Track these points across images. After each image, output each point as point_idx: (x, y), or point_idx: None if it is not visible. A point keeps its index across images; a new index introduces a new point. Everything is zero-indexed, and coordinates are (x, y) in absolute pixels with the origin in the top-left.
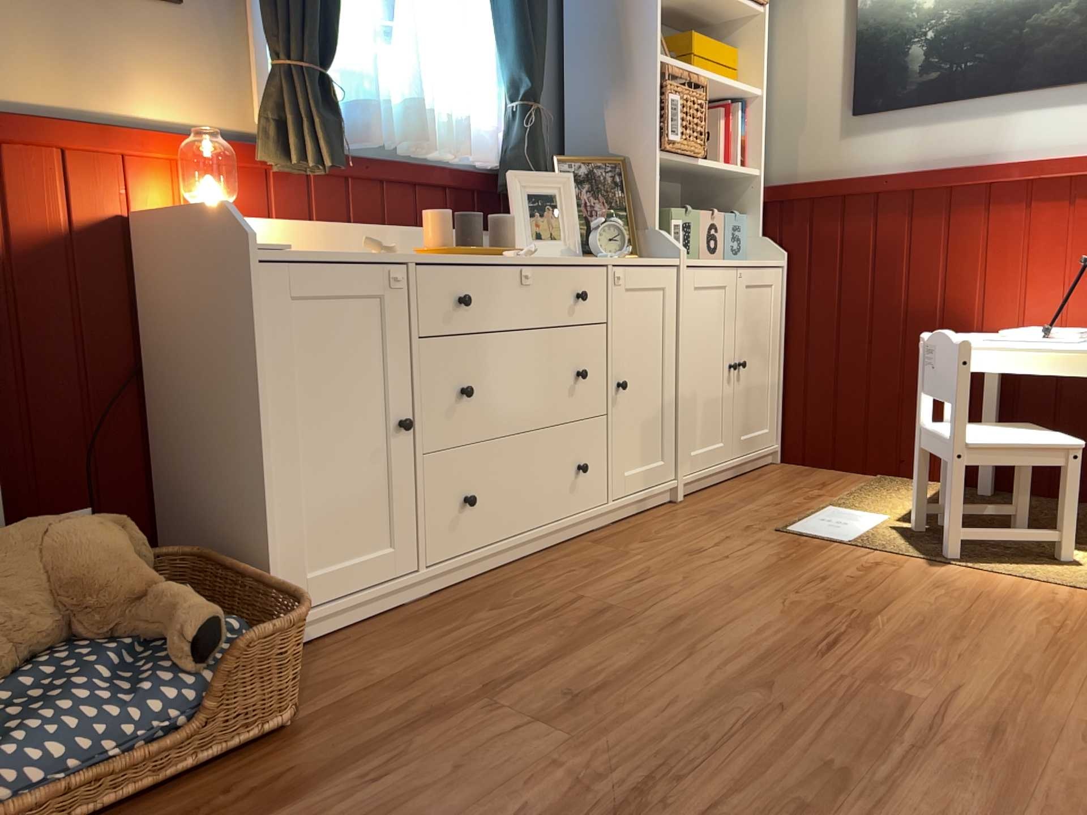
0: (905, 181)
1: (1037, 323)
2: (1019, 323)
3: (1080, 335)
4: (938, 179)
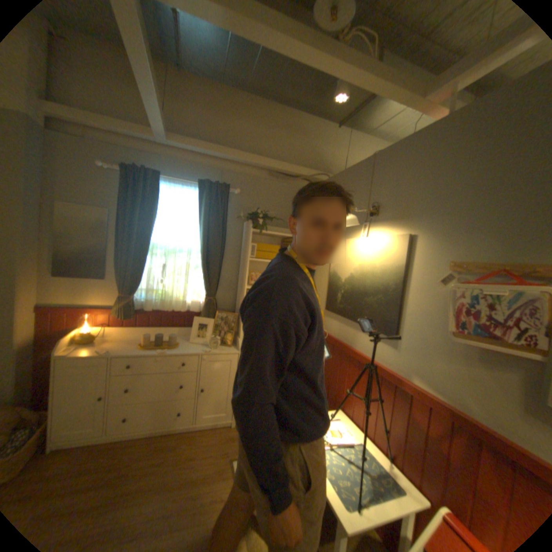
0: (332, 341)
1: (357, 421)
2: (353, 417)
3: (332, 446)
4: (338, 345)
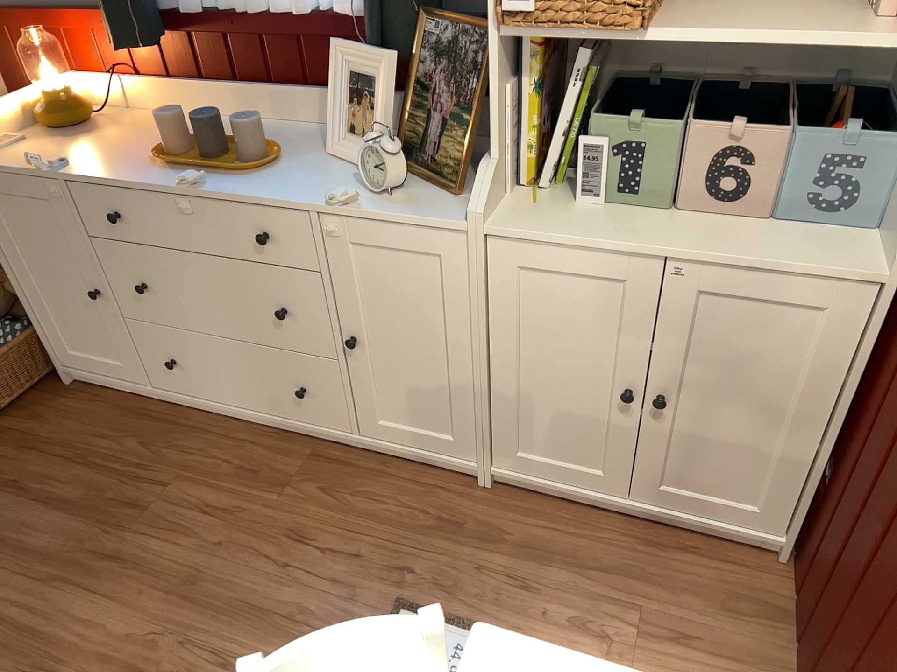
0: None
1: None
2: None
3: None
4: None
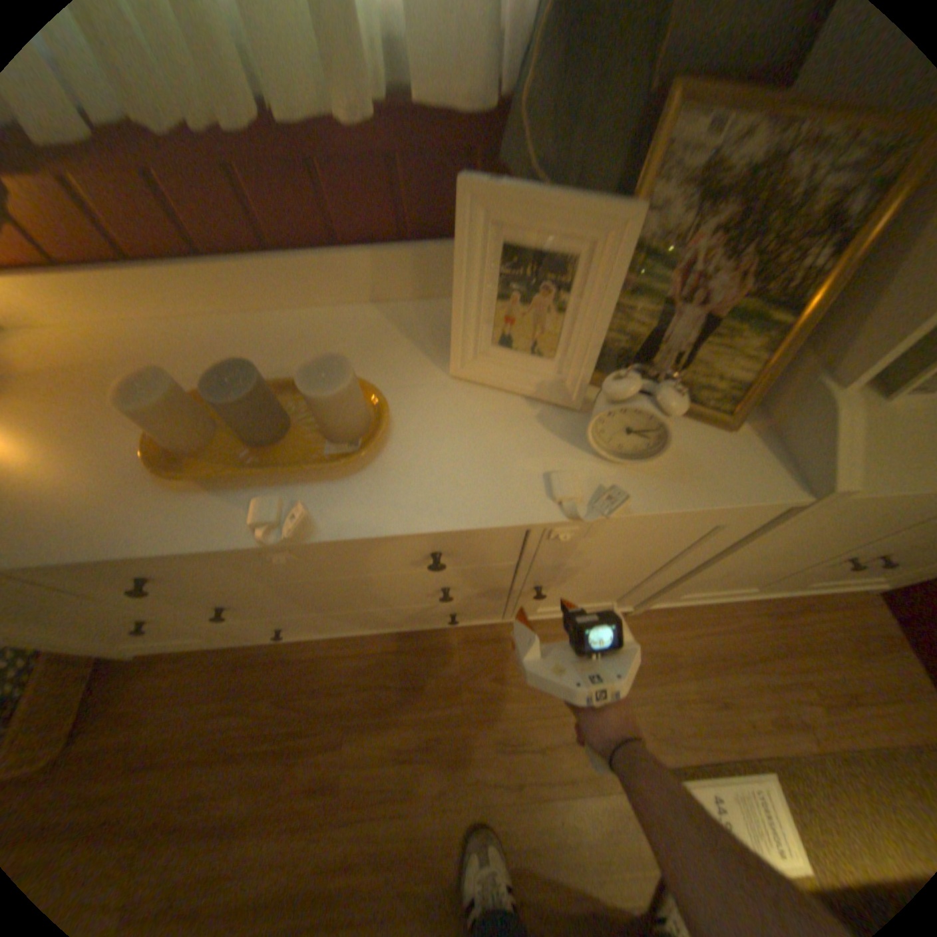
0: None
1: None
2: None
3: None
4: None
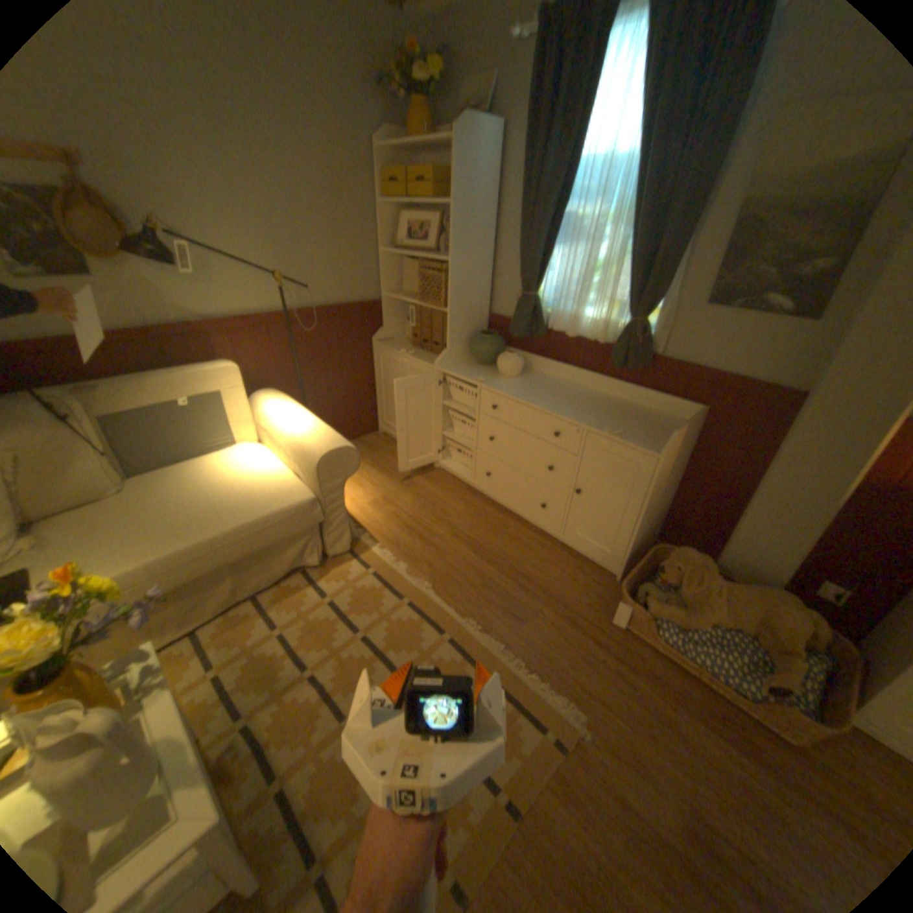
0: None
1: None
2: None
3: None
4: None
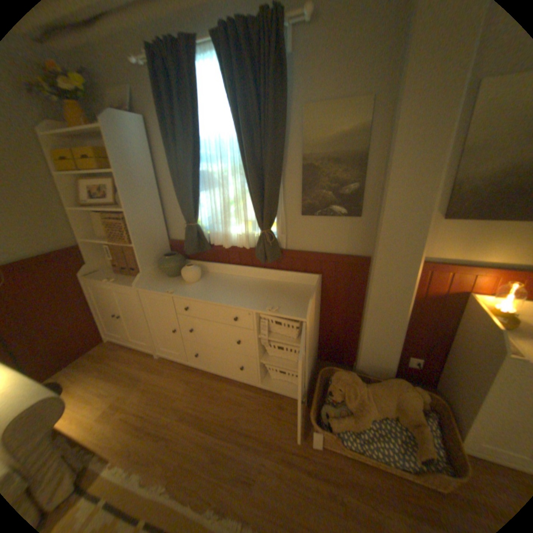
0: None
1: None
2: None
3: None
4: None
